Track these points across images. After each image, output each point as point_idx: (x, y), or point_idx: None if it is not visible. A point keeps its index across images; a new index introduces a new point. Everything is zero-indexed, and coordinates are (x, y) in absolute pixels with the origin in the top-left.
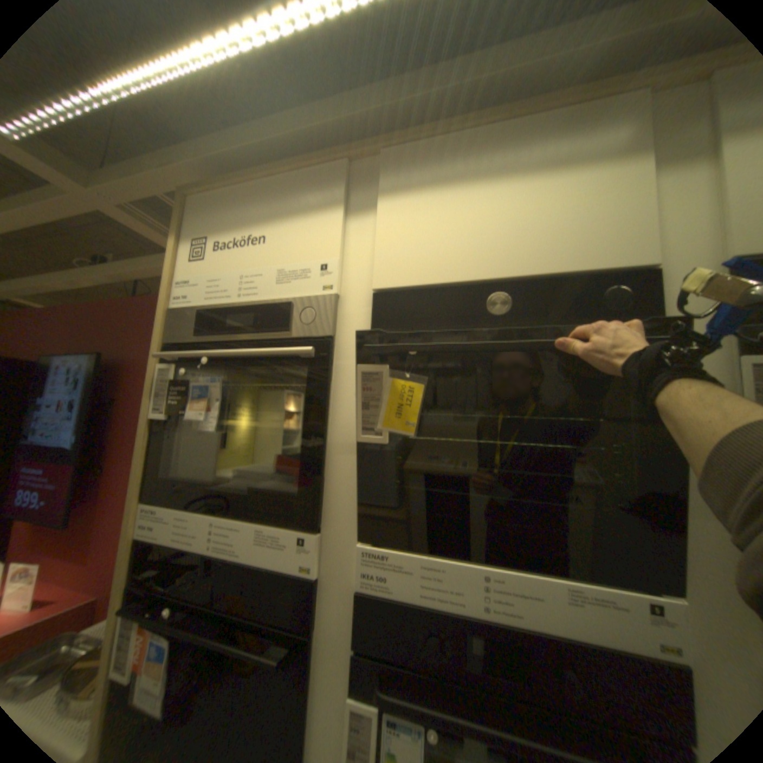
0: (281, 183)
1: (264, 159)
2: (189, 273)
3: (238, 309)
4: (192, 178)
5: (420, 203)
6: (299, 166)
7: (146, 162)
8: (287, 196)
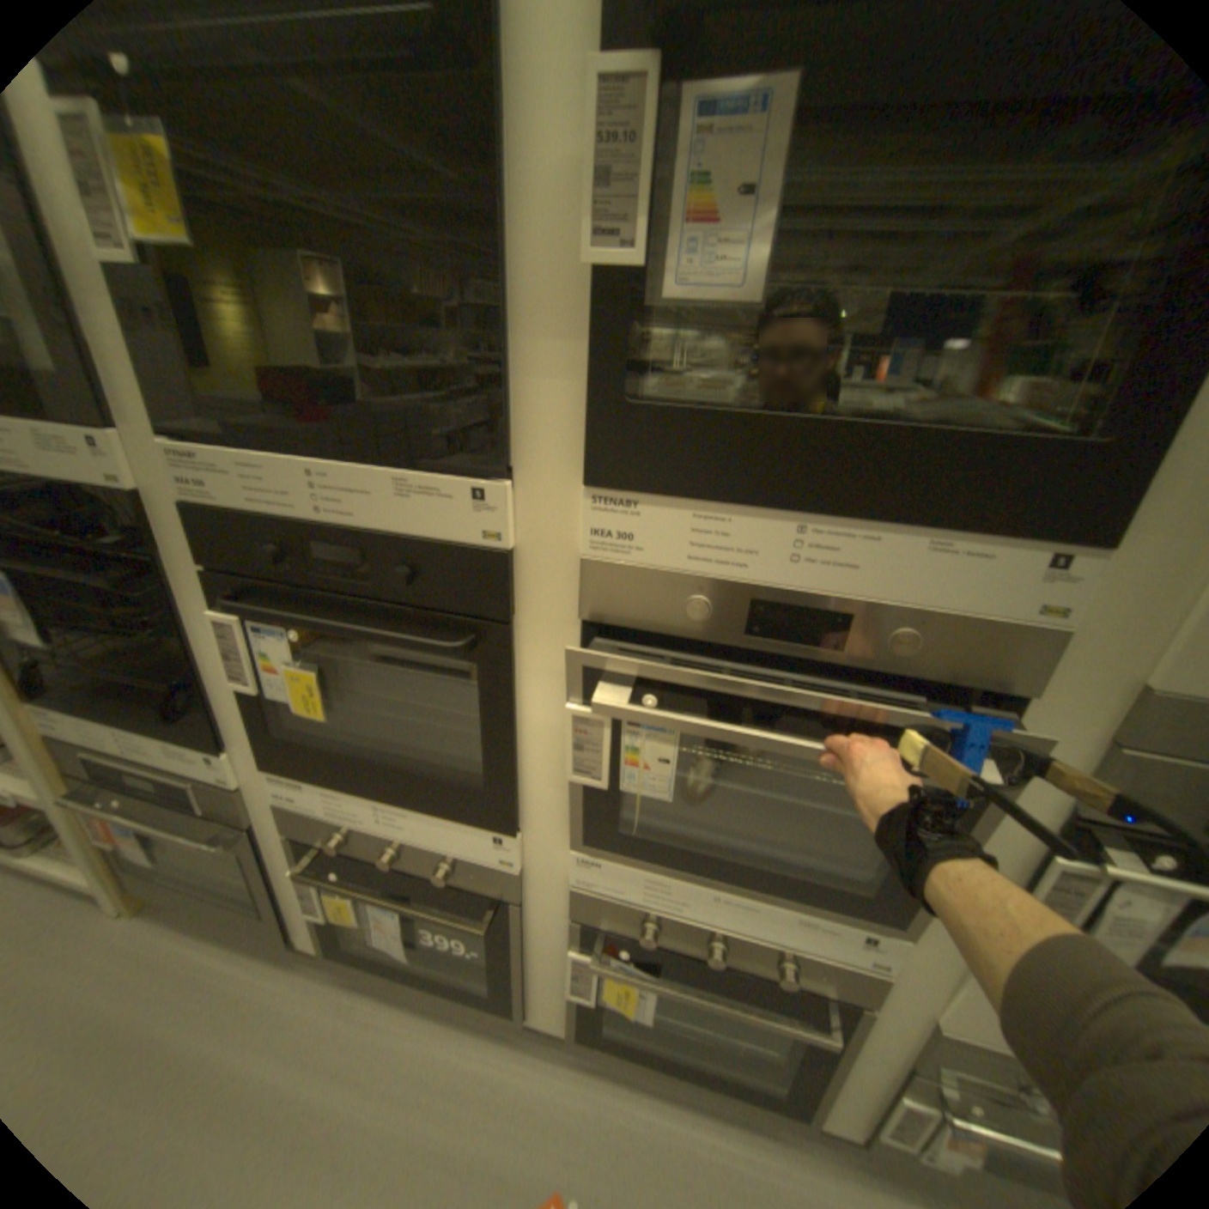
0: None
1: None
2: None
3: None
4: None
5: None
6: None
7: None
8: None
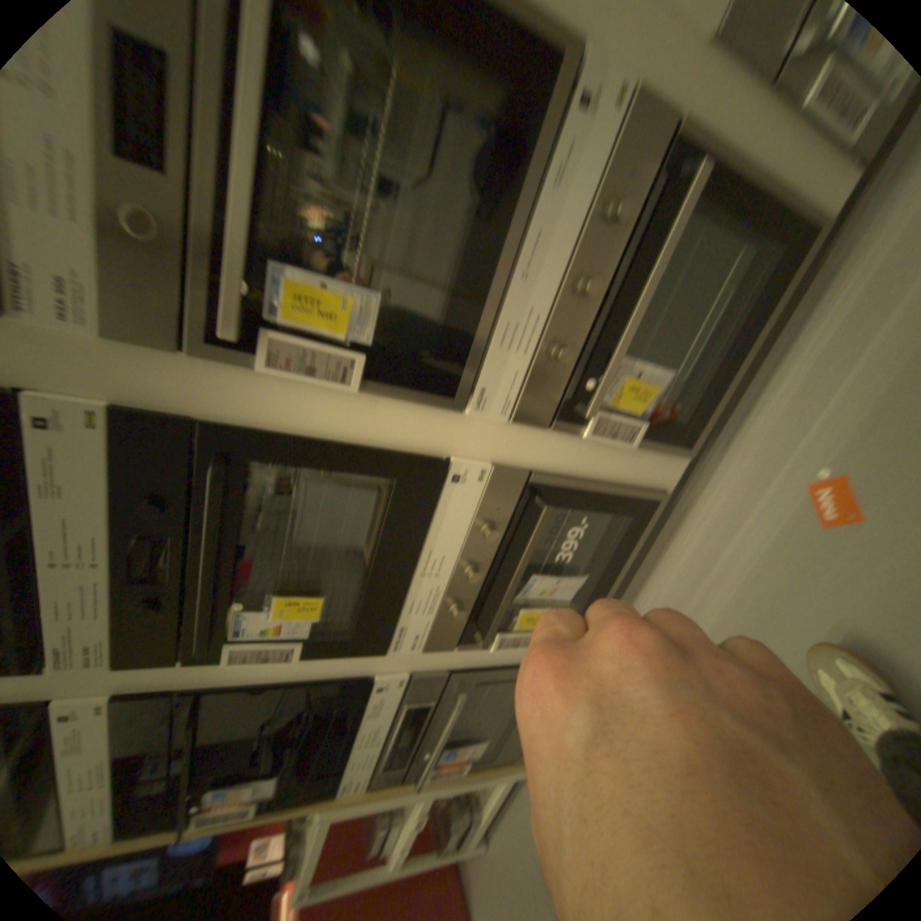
0: None
1: None
2: None
3: None
4: None
5: None
6: None
7: None
8: None
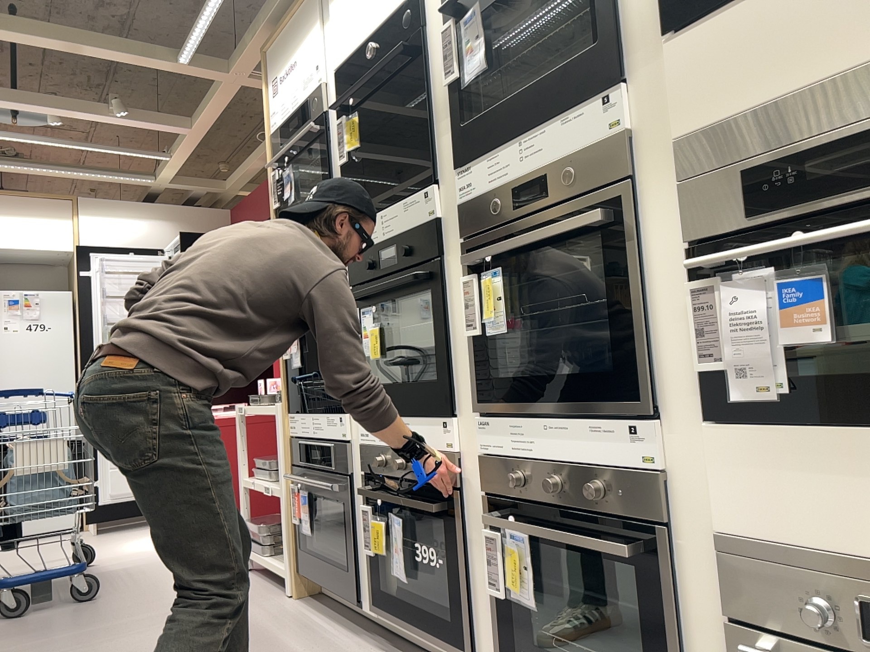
0: (296, 22)
1: (295, 5)
2: (274, 108)
3: (292, 119)
4: (270, 39)
5: (342, 4)
6: (300, 6)
7: (247, 41)
8: (299, 31)
